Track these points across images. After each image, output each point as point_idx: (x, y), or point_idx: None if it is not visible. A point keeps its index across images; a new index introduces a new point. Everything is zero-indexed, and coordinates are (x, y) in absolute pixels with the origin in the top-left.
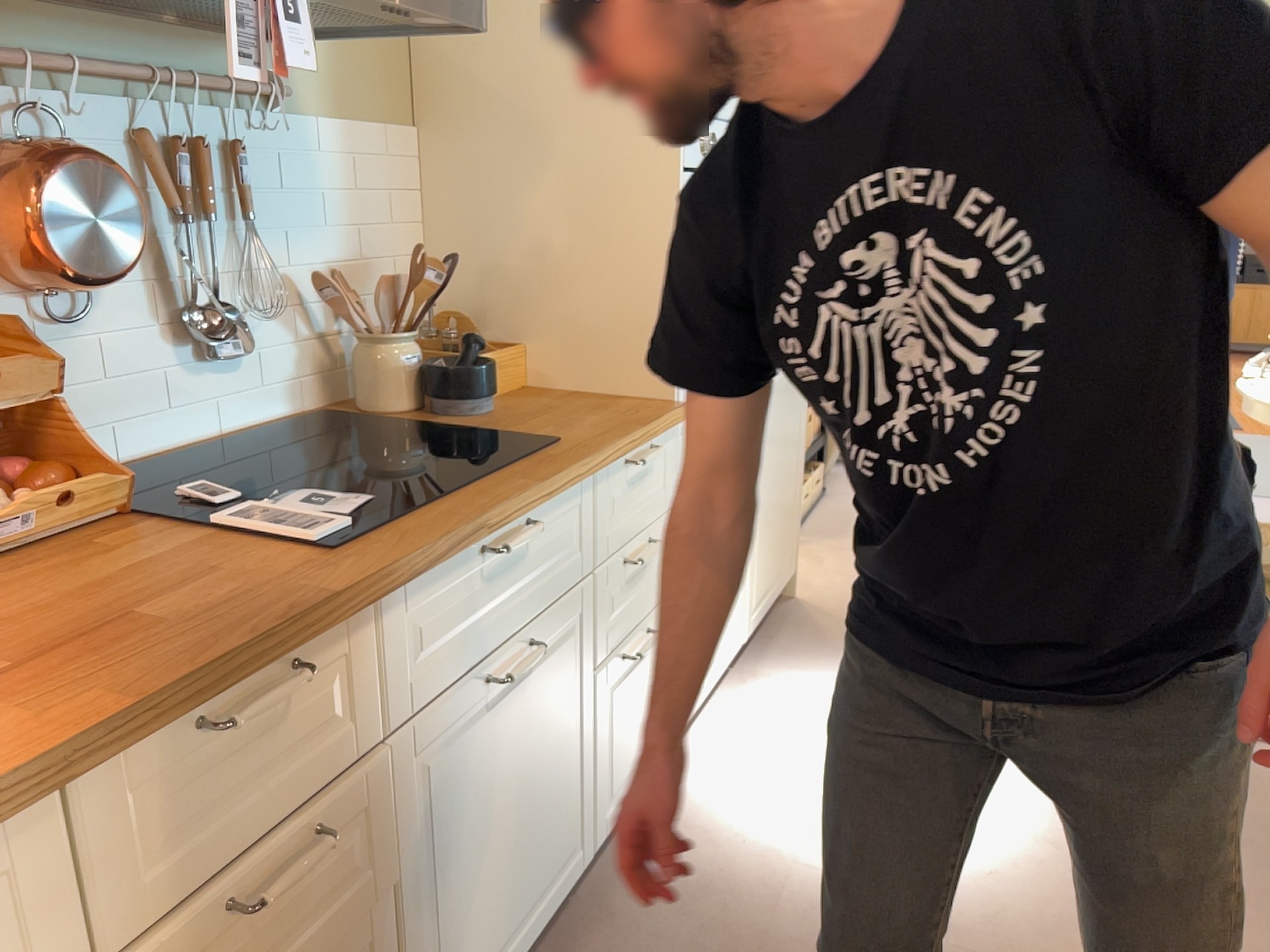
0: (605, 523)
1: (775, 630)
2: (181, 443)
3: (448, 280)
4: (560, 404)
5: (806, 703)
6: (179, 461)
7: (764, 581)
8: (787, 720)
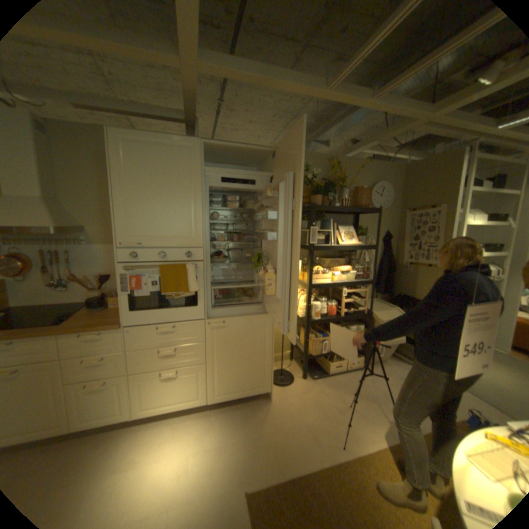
0: (66, 350)
1: (243, 408)
2: (49, 304)
3: (100, 281)
4: (107, 315)
5: (197, 438)
6: (47, 307)
7: (226, 389)
8: (183, 439)
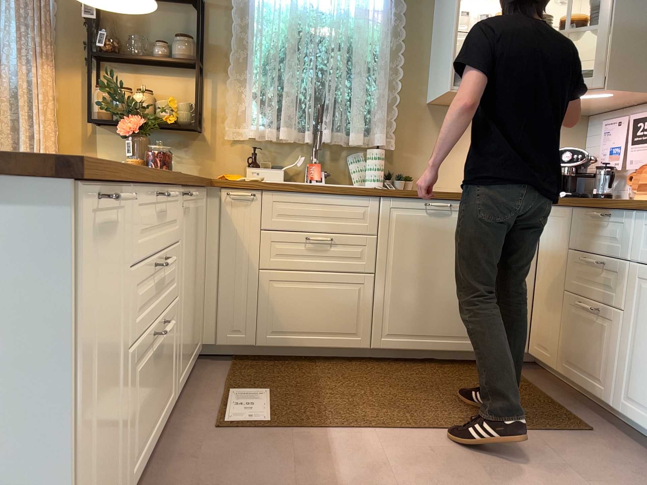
0: None
1: None
2: None
3: None
4: None
5: None
6: None
7: None
8: None
